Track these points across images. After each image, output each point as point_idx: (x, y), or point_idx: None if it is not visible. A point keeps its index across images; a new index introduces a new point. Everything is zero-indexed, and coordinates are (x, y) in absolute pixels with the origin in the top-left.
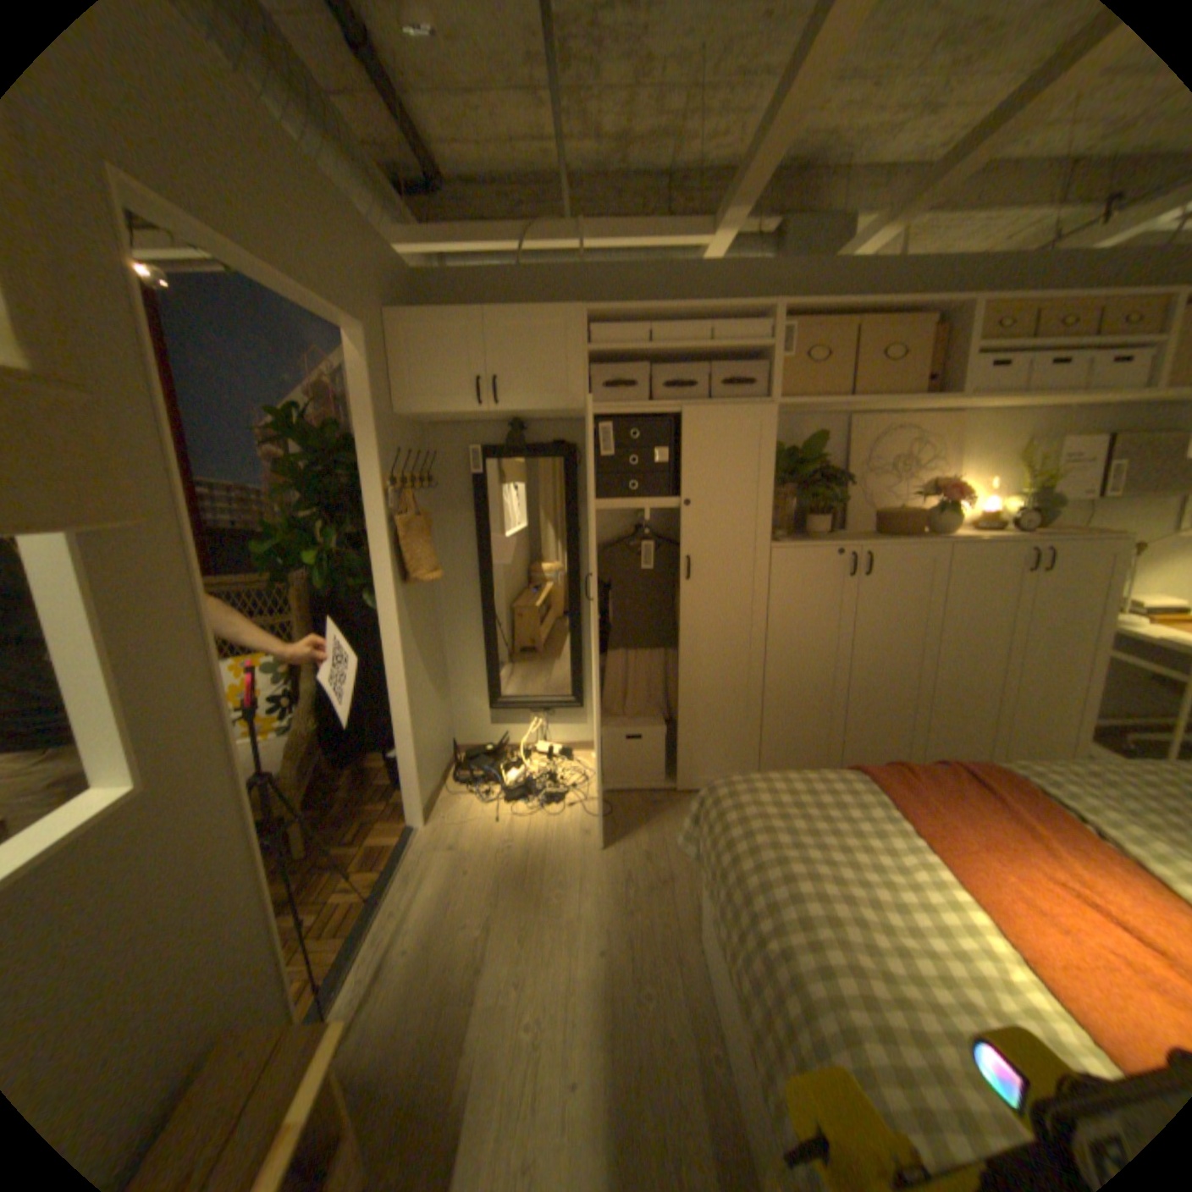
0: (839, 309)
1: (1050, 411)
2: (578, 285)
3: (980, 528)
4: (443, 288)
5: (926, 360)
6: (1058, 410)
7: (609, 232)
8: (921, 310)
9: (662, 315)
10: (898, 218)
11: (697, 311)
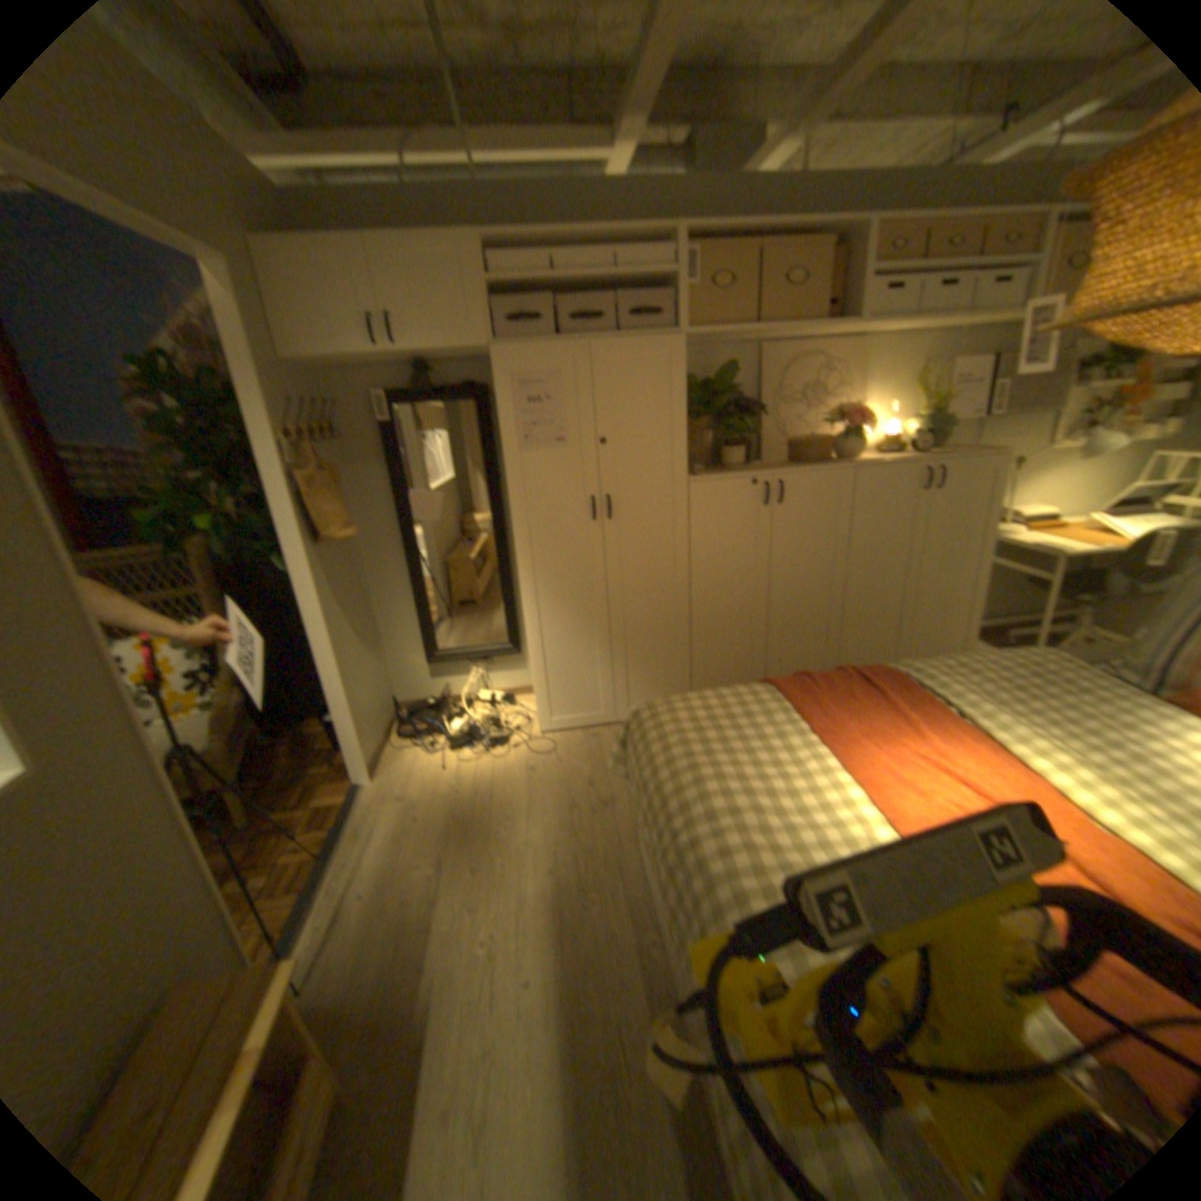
0: (741, 232)
1: (945, 334)
2: (472, 207)
3: (883, 452)
4: (320, 212)
5: (828, 284)
6: (952, 332)
7: (501, 146)
8: (822, 232)
9: (563, 241)
10: (797, 130)
11: (599, 236)
